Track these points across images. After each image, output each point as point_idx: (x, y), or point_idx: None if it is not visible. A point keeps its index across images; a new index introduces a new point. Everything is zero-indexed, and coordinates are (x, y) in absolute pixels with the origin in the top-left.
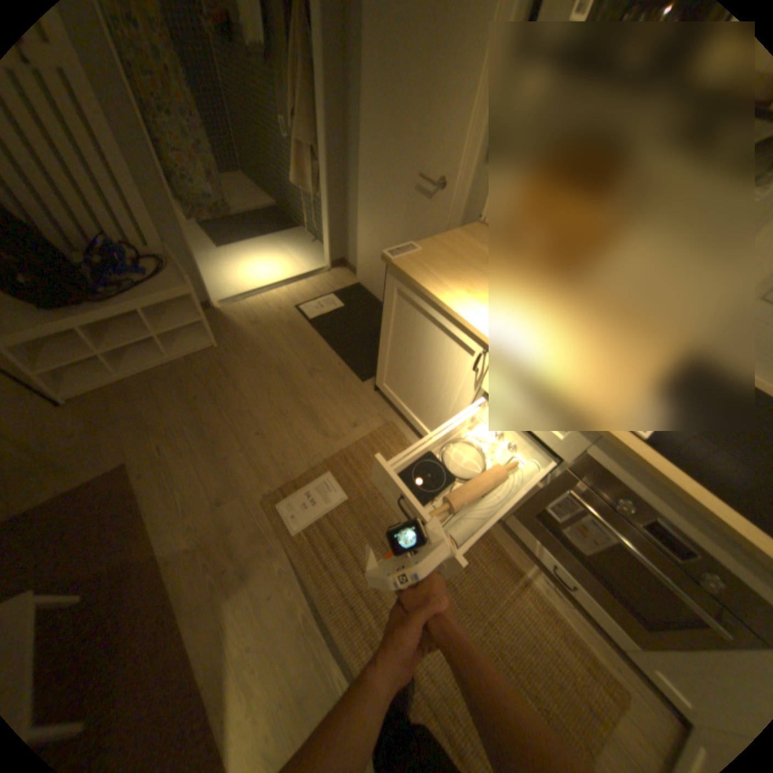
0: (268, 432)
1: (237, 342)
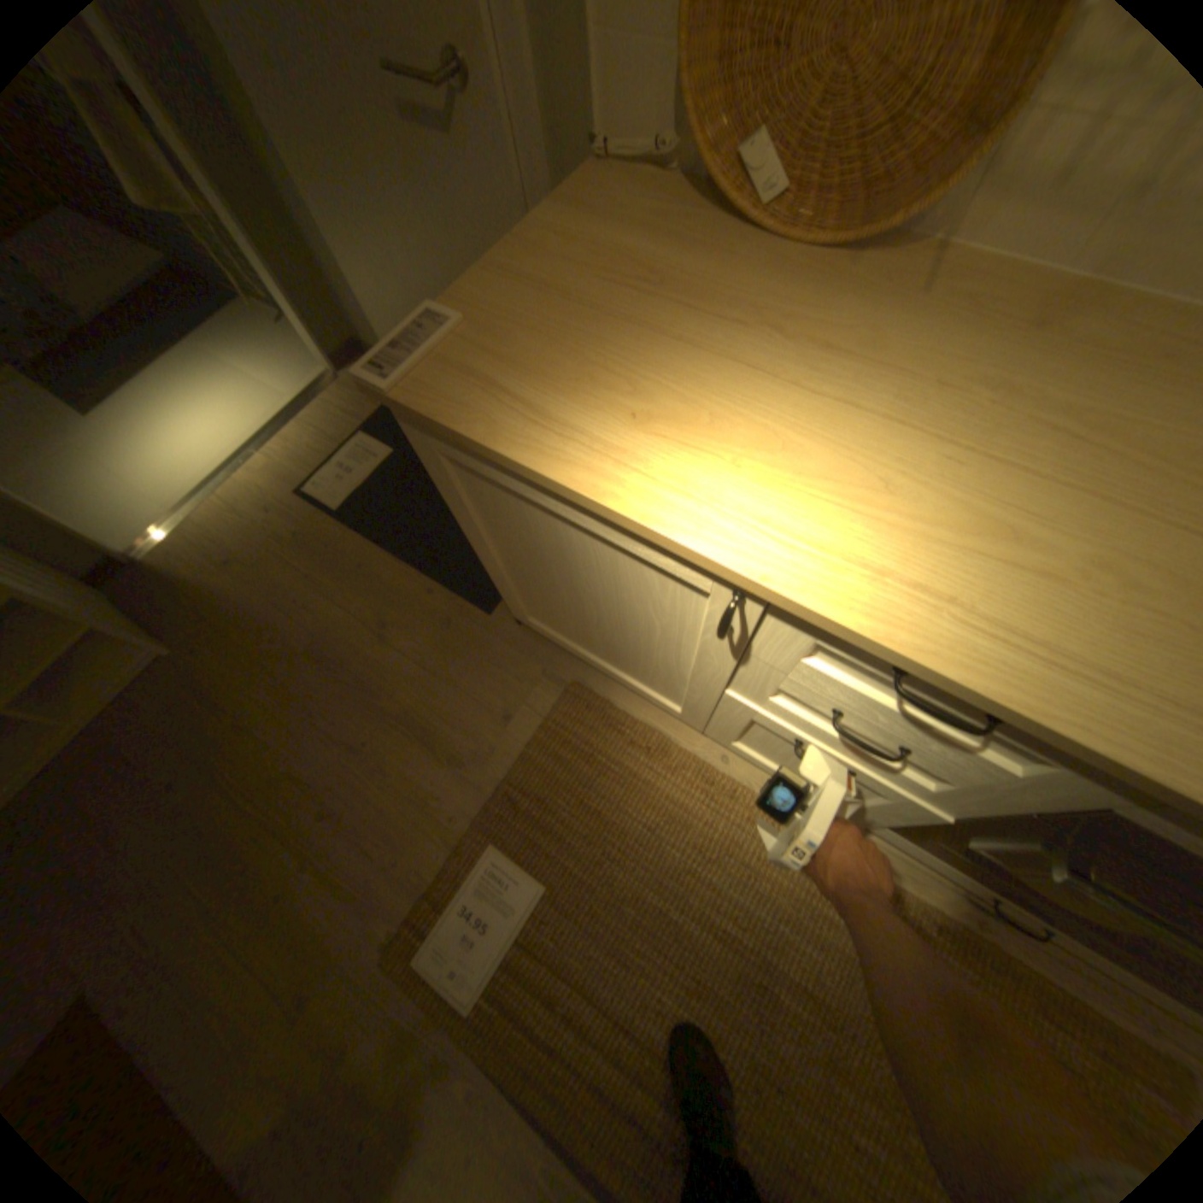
0: (341, 806)
1: (206, 624)
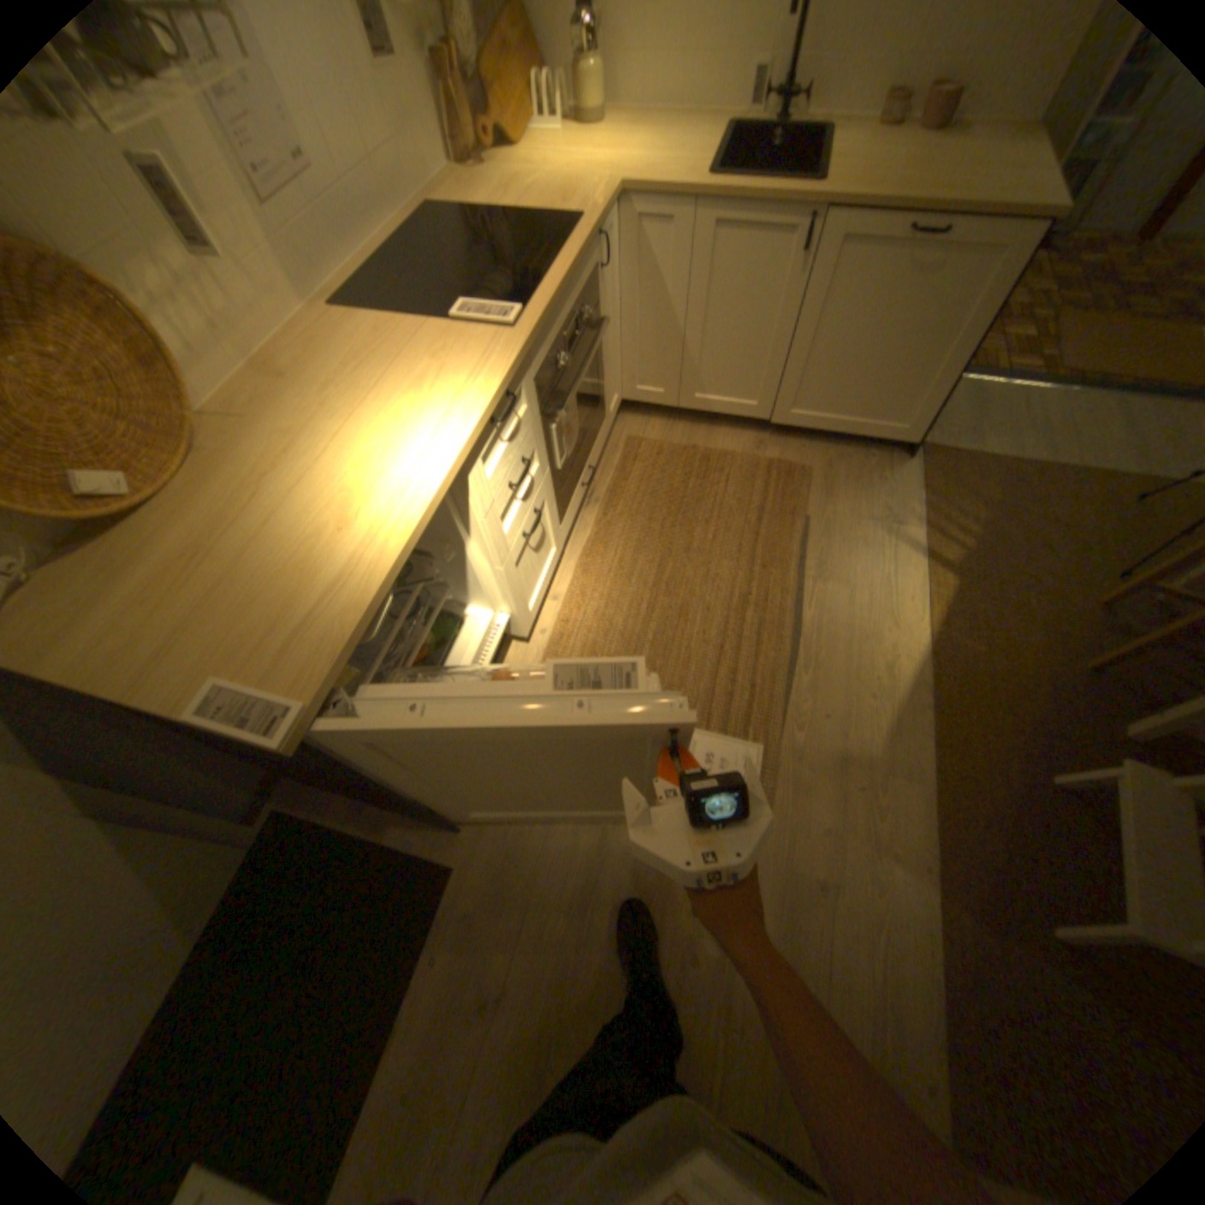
0: (674, 942)
1: None
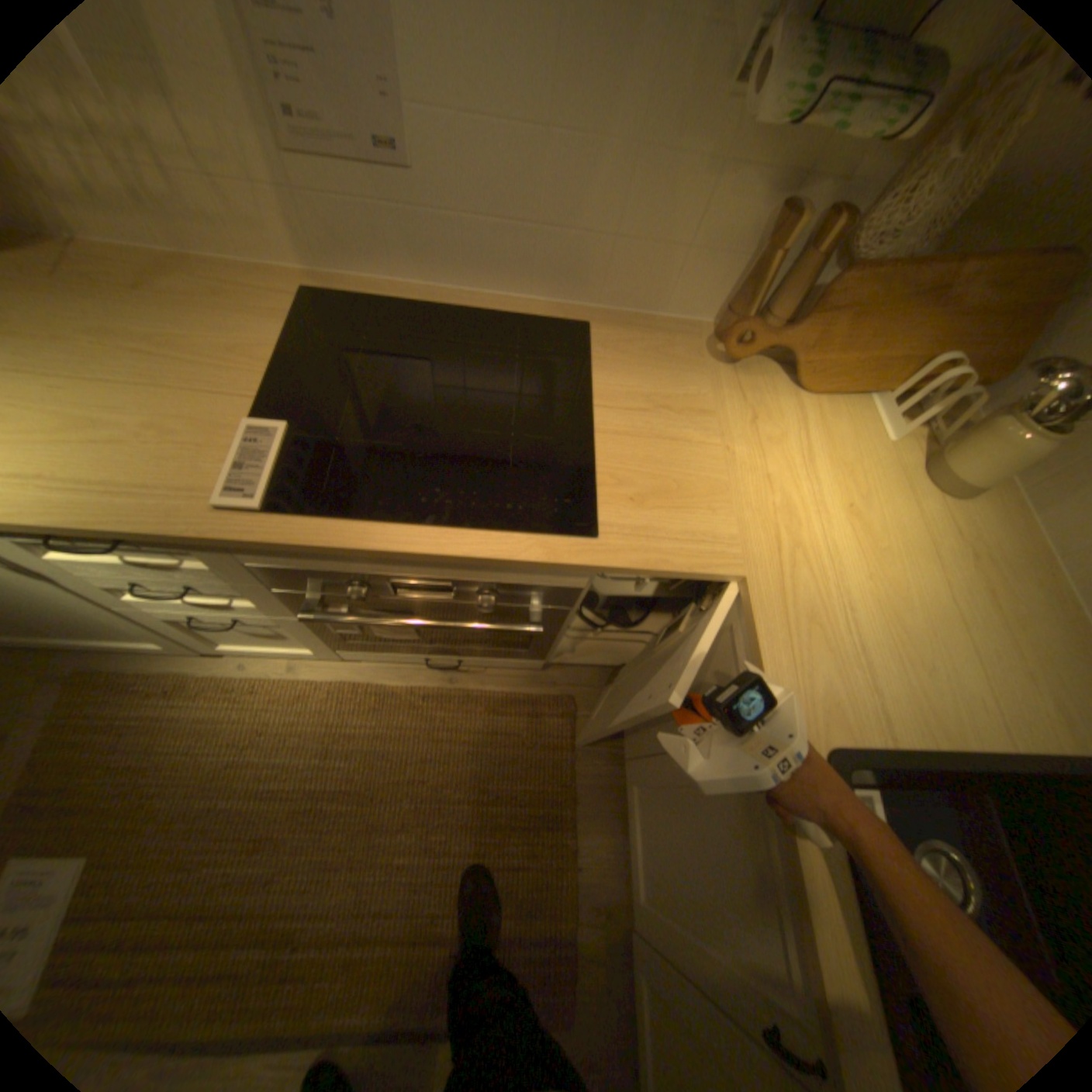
0: None
1: None
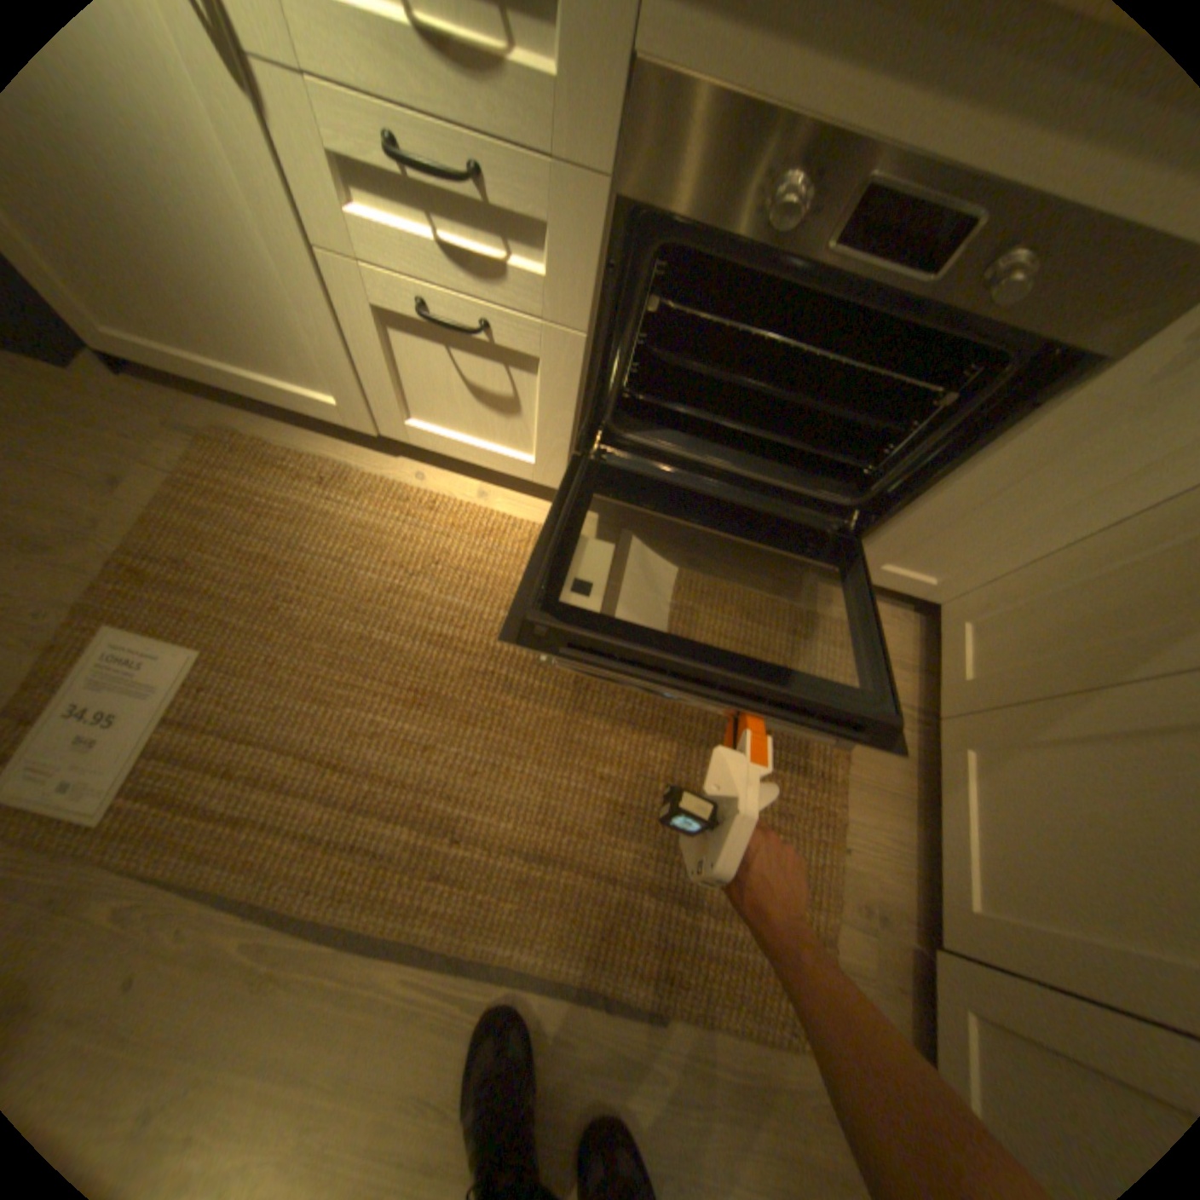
0: None
1: None
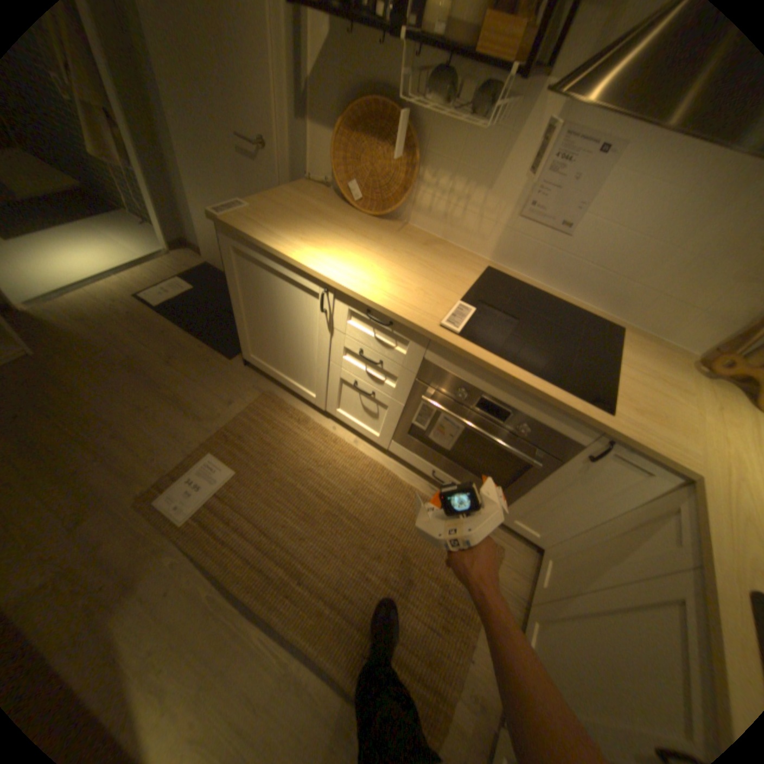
0: (126, 433)
1: (61, 345)
